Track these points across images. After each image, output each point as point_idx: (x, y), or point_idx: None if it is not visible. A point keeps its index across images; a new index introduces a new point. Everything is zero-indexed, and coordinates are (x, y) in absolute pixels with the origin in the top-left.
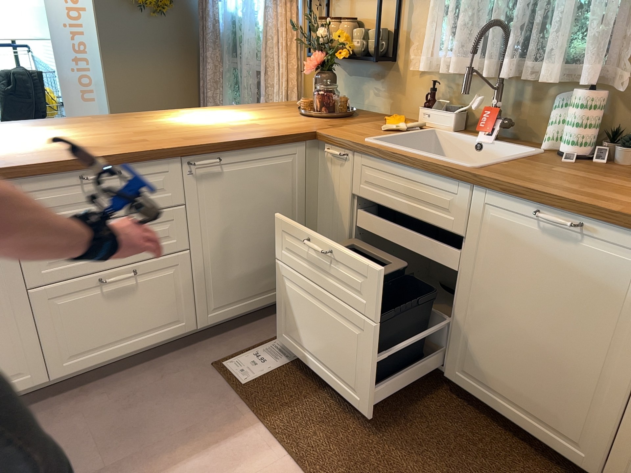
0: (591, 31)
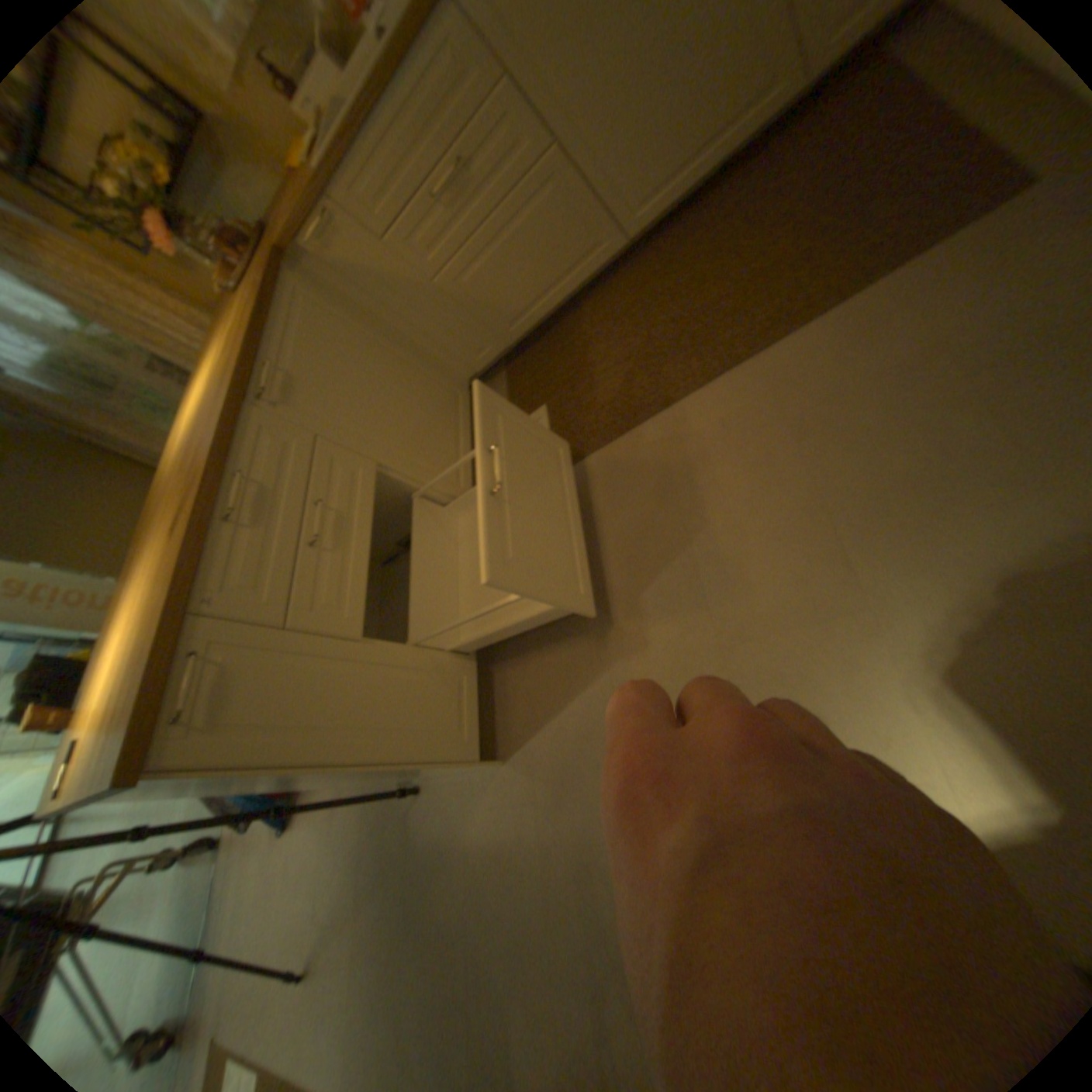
0: None
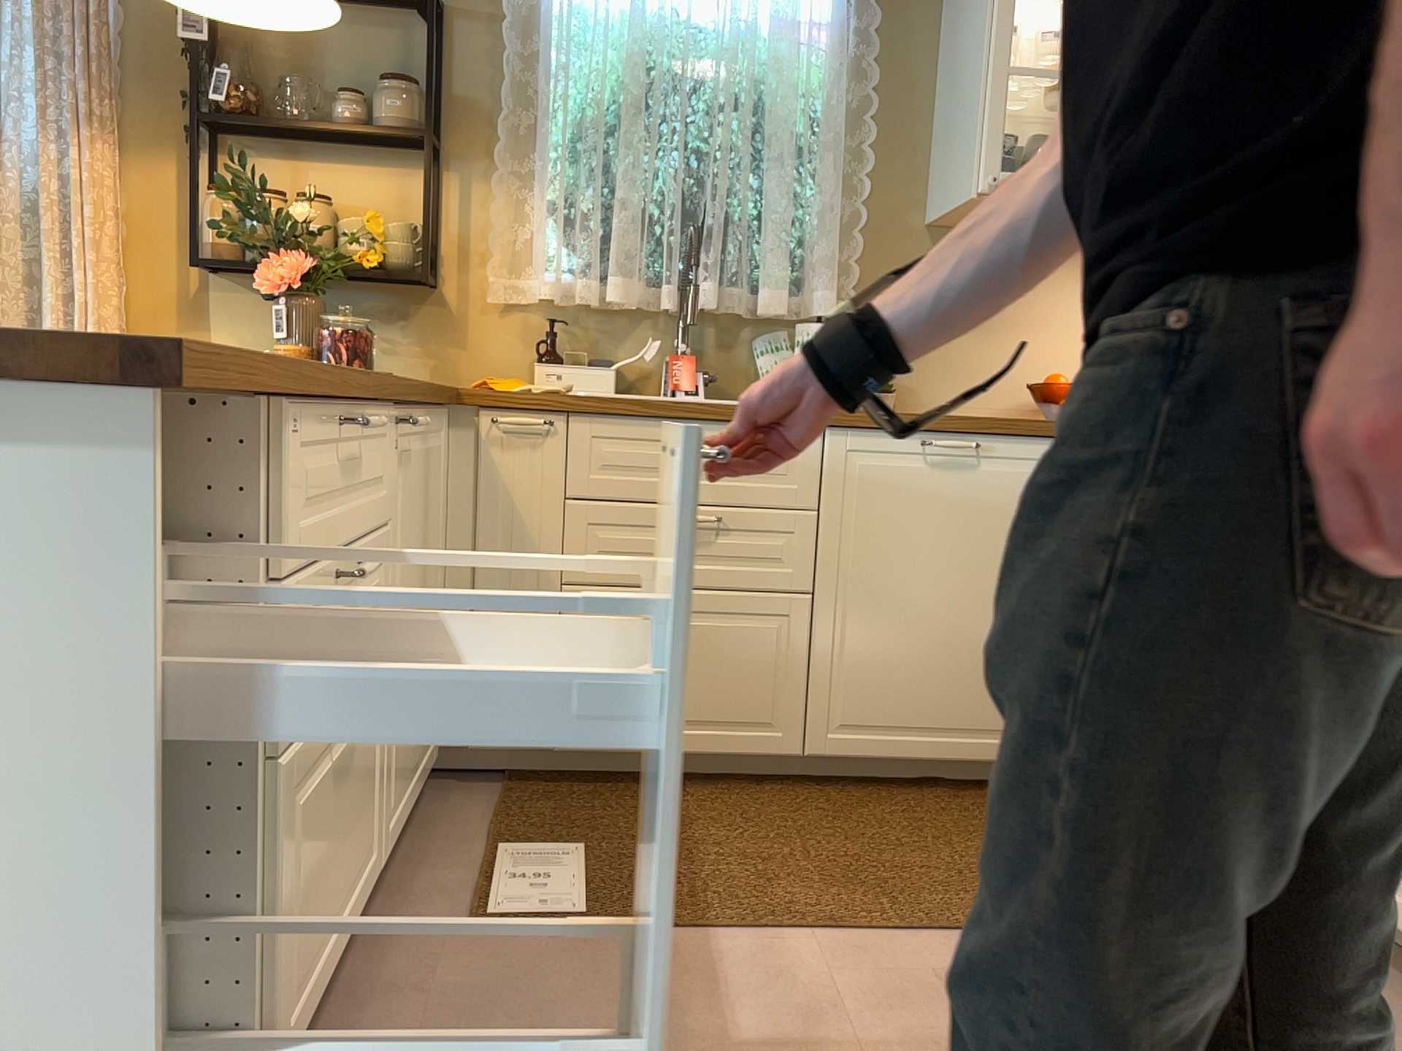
0: (811, 248)
